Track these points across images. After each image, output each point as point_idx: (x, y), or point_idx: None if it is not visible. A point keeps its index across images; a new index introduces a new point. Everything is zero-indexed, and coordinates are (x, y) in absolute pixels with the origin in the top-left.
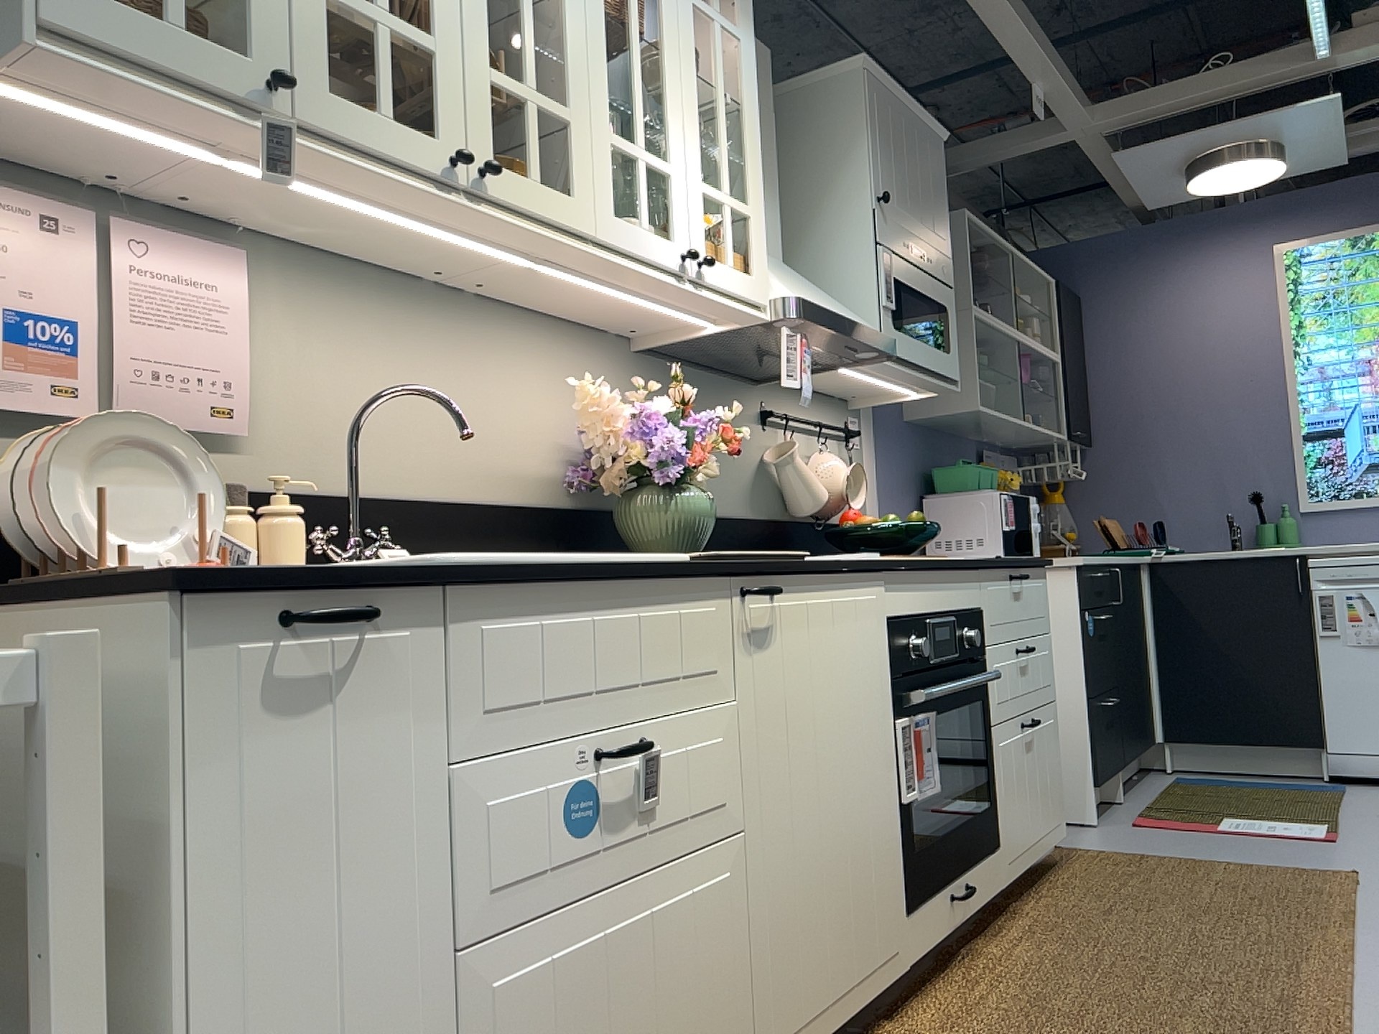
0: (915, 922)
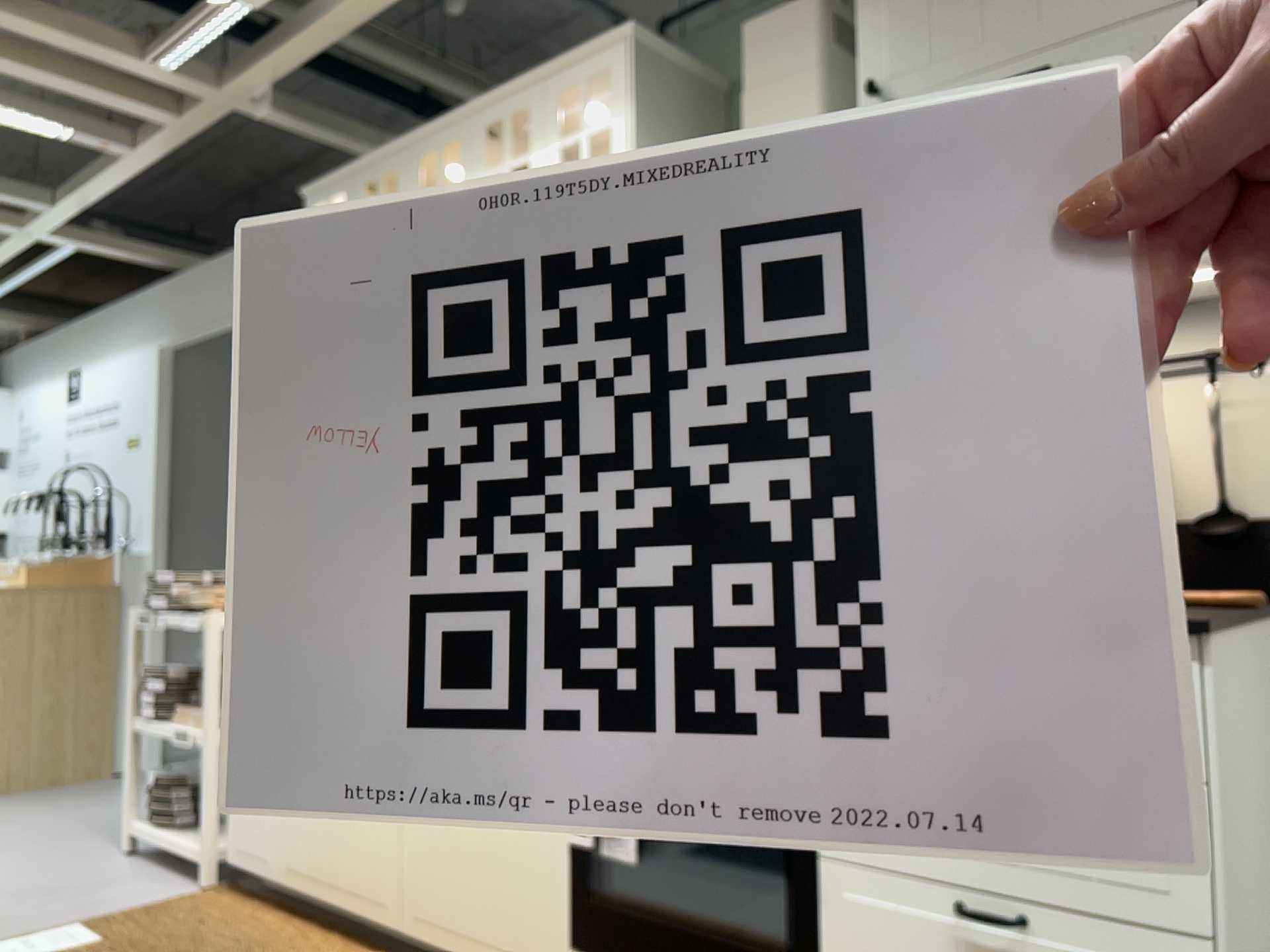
0: None
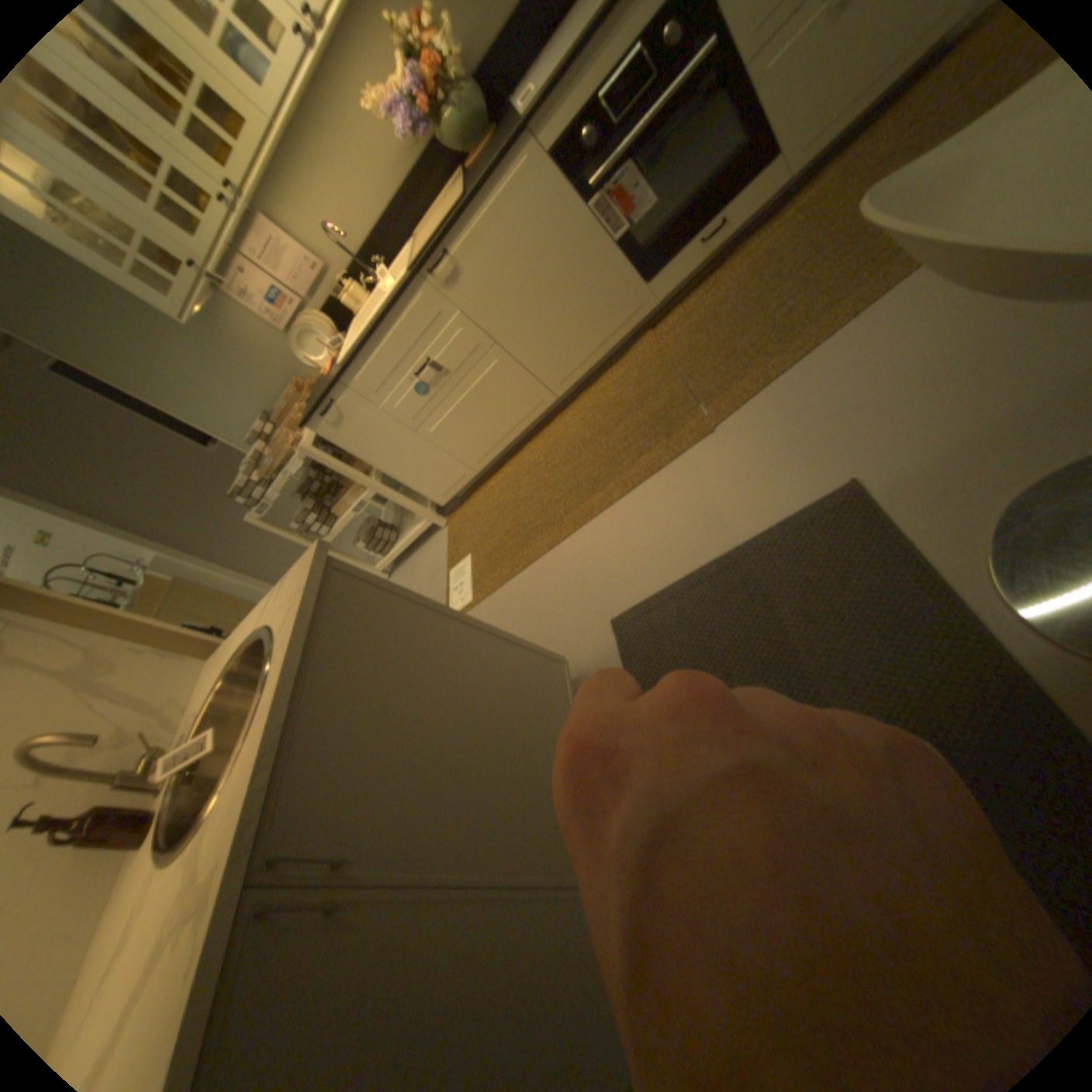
0: (658, 280)
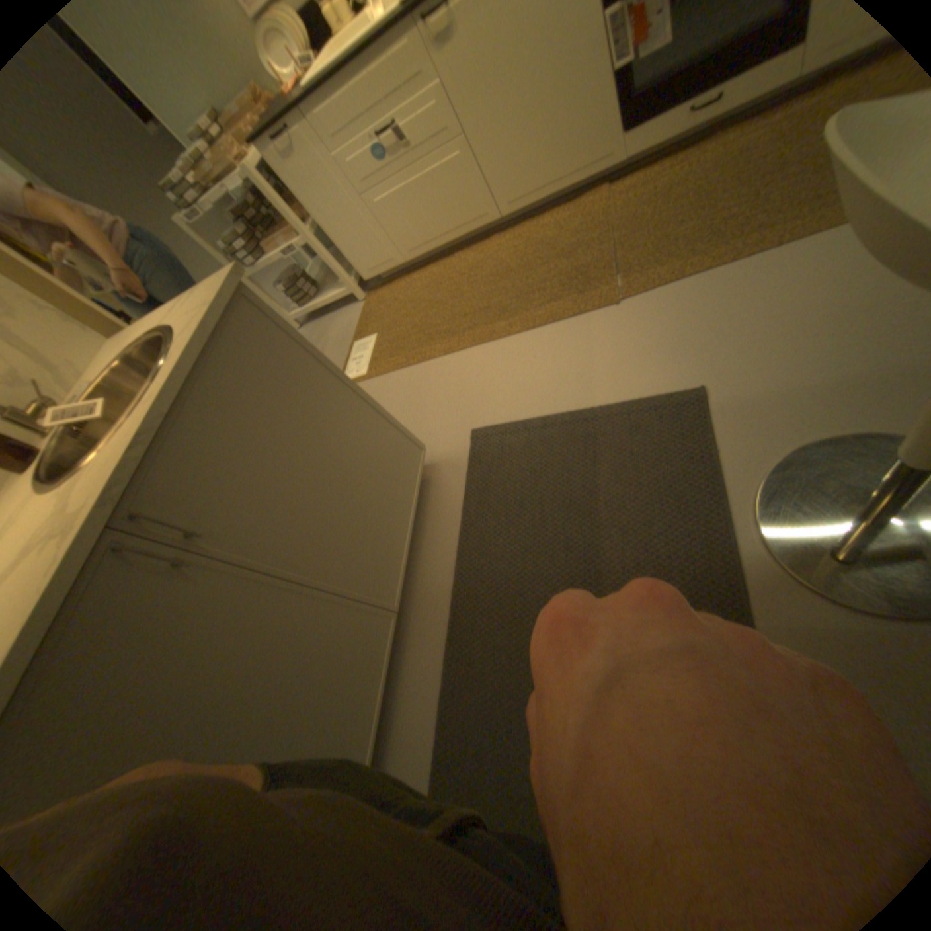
0: (634, 133)
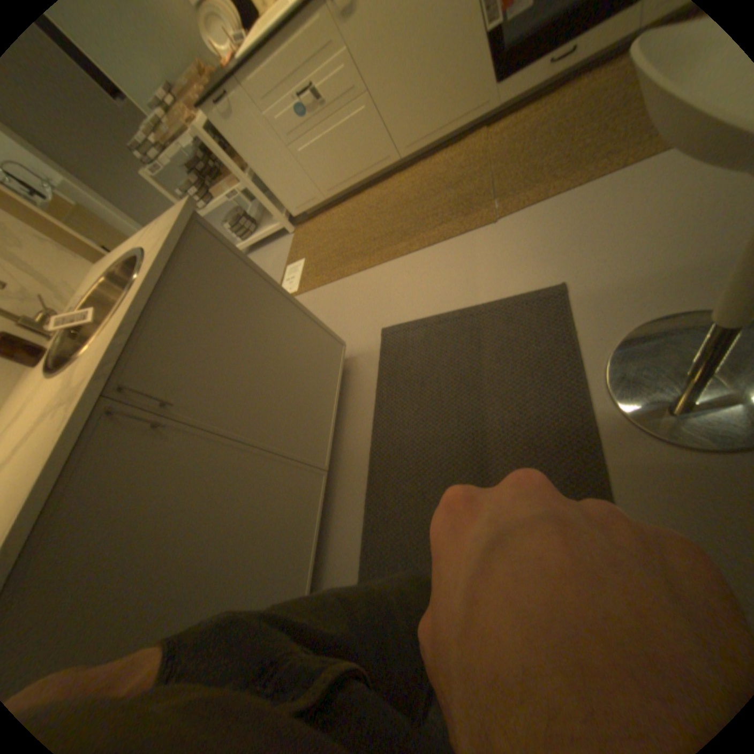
0: (505, 83)
